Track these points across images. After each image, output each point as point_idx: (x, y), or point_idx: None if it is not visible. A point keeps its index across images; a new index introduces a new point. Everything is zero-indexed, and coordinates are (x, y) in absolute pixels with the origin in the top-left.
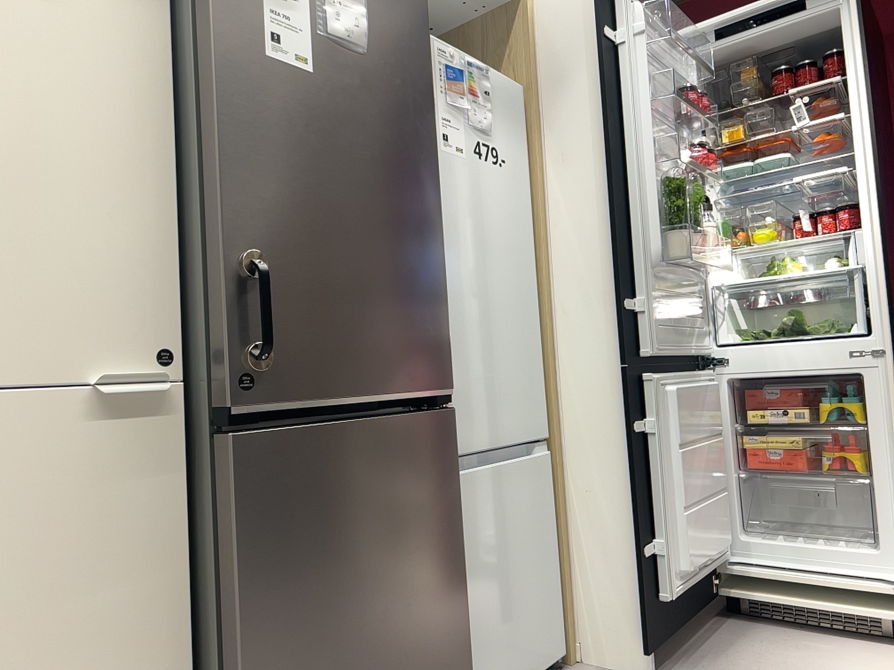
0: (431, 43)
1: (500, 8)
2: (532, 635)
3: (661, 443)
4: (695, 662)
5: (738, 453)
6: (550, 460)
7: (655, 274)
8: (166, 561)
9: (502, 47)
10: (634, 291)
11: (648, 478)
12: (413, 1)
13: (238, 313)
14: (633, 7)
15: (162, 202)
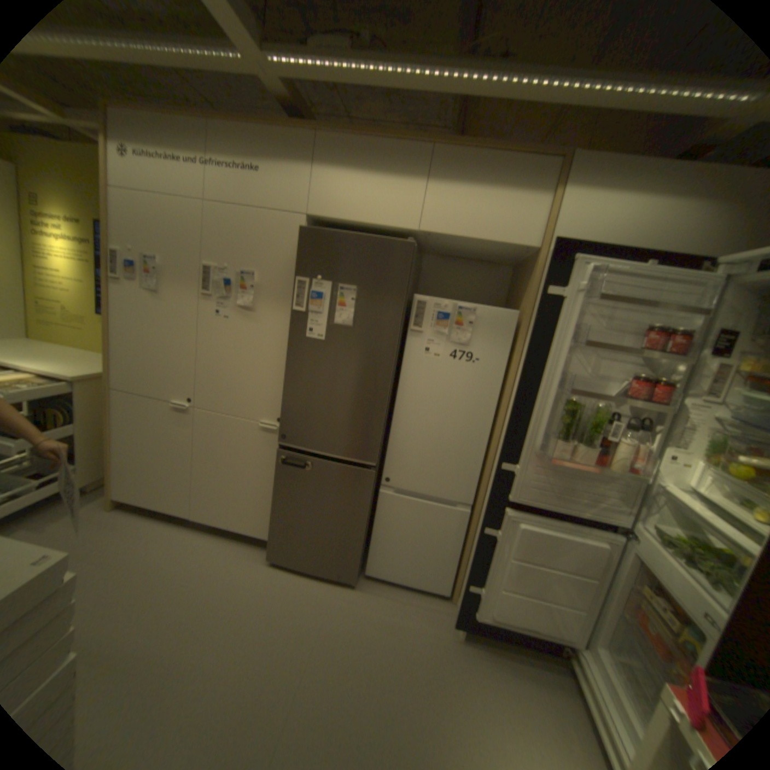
0: (429, 302)
1: (536, 252)
2: (422, 574)
3: (499, 549)
4: (491, 661)
5: (627, 604)
6: (473, 515)
7: (536, 458)
8: (273, 469)
9: (530, 279)
10: (517, 460)
11: (489, 560)
12: (393, 295)
13: (285, 416)
14: (589, 268)
15: (285, 376)
